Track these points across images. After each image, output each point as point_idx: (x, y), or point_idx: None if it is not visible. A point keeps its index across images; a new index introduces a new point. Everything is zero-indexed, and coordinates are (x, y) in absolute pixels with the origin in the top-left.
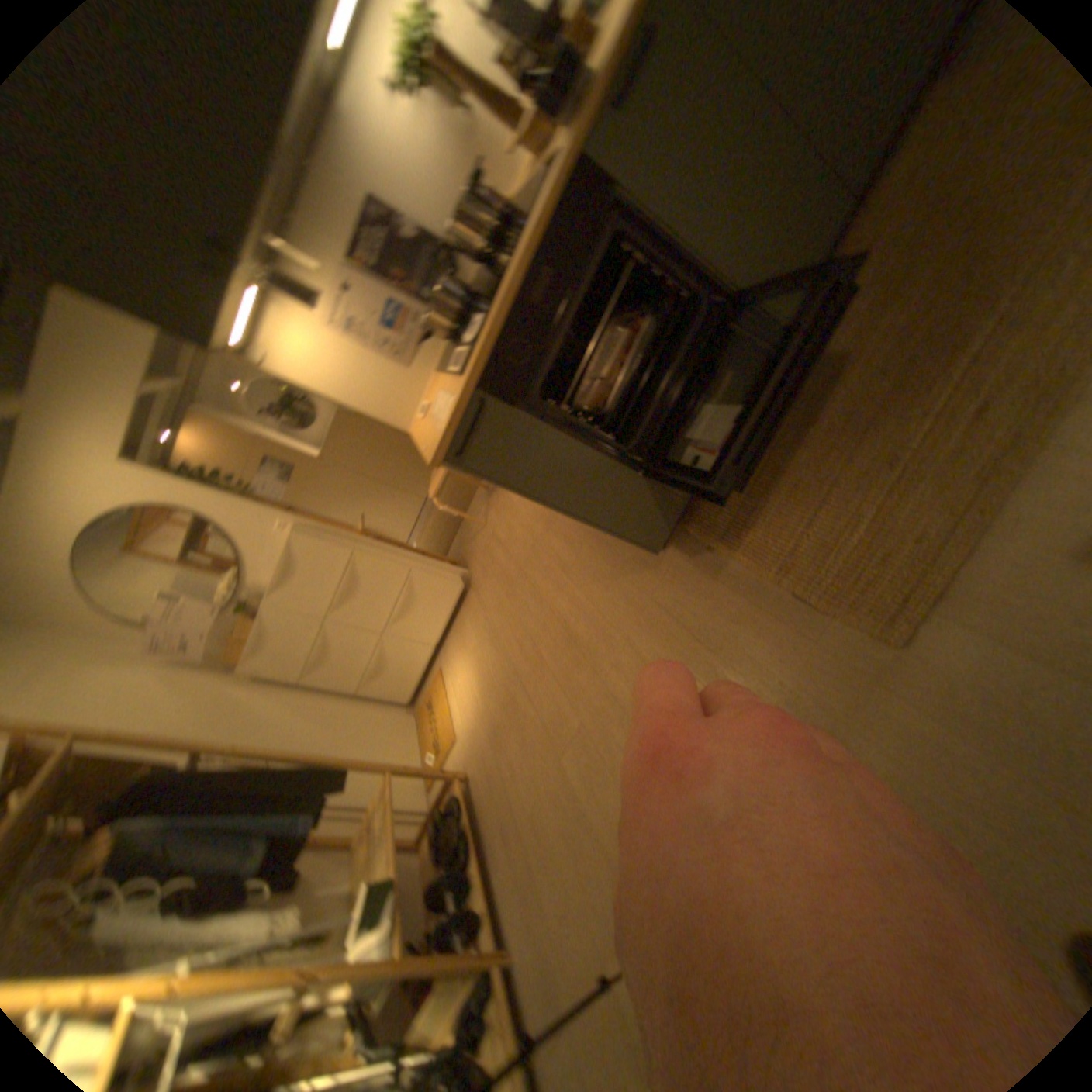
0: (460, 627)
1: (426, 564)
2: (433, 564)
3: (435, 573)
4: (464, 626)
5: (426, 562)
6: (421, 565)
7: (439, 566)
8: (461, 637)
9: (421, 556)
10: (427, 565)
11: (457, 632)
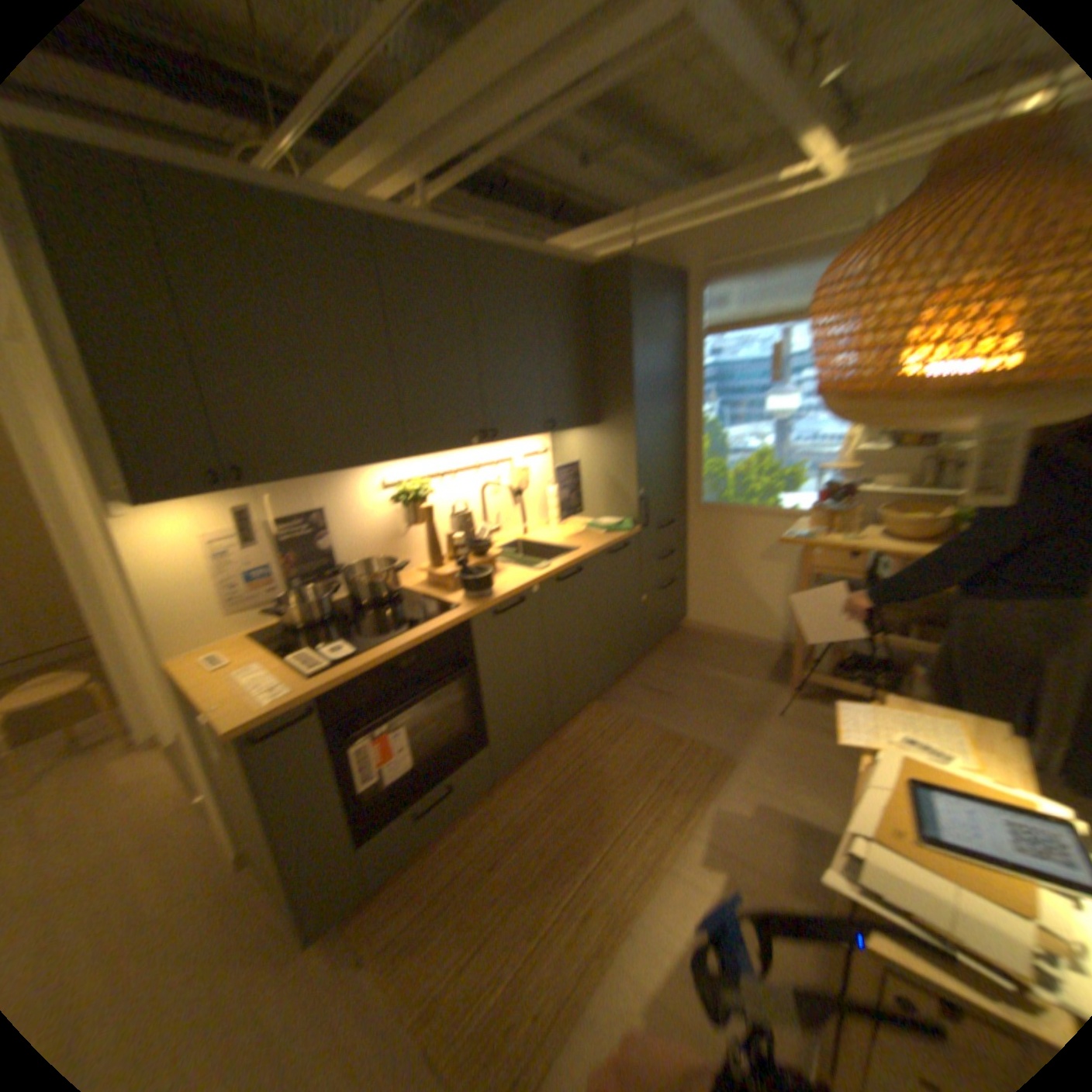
0: None
1: None
2: None
3: None
4: None
5: None
6: None
7: None
8: None
9: None
10: None
11: None
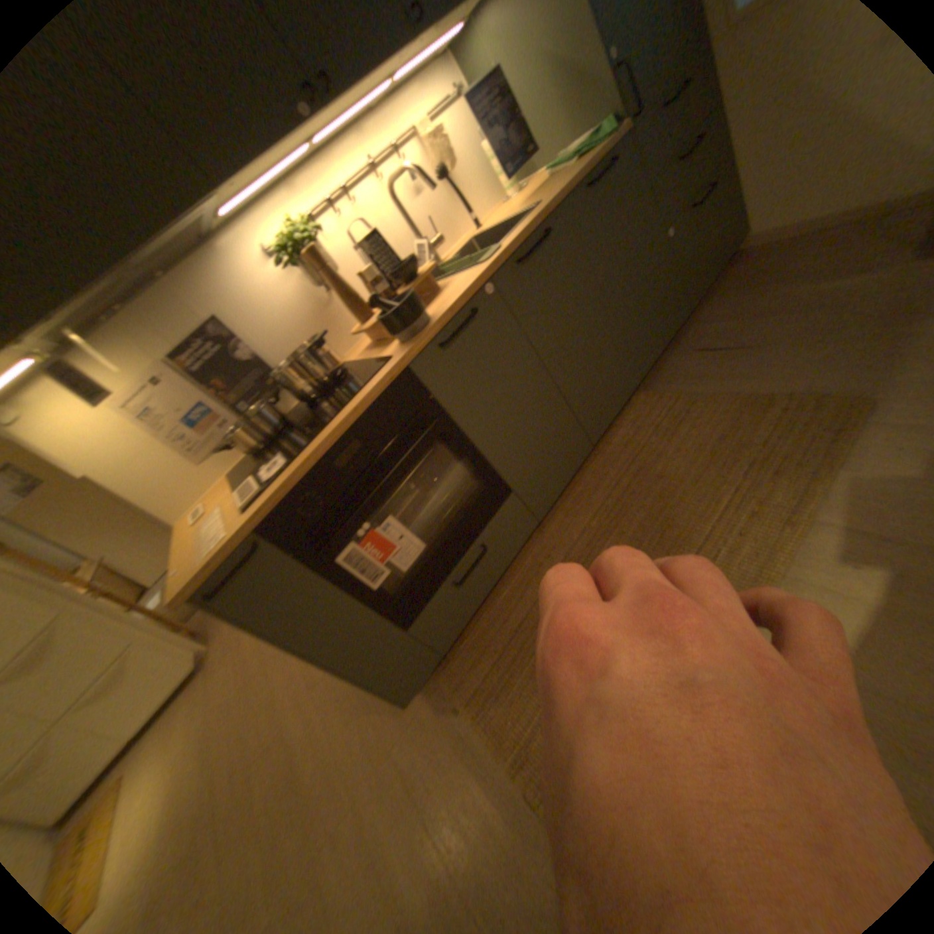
0: (171, 723)
1: (158, 638)
2: (166, 638)
3: (163, 652)
4: (176, 724)
5: (158, 635)
6: (149, 640)
7: (173, 641)
8: (168, 738)
9: (154, 627)
10: (157, 640)
11: (165, 729)
